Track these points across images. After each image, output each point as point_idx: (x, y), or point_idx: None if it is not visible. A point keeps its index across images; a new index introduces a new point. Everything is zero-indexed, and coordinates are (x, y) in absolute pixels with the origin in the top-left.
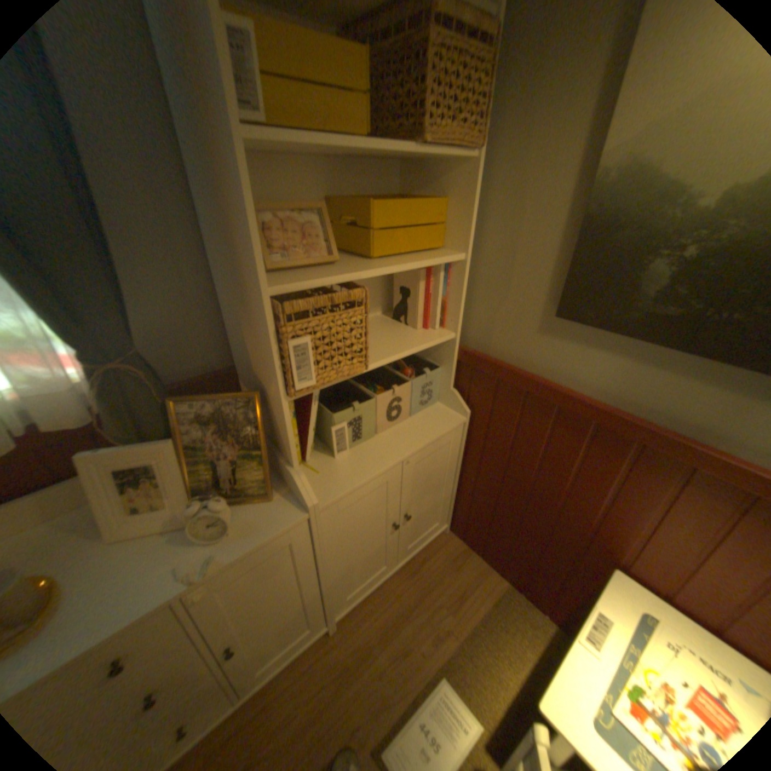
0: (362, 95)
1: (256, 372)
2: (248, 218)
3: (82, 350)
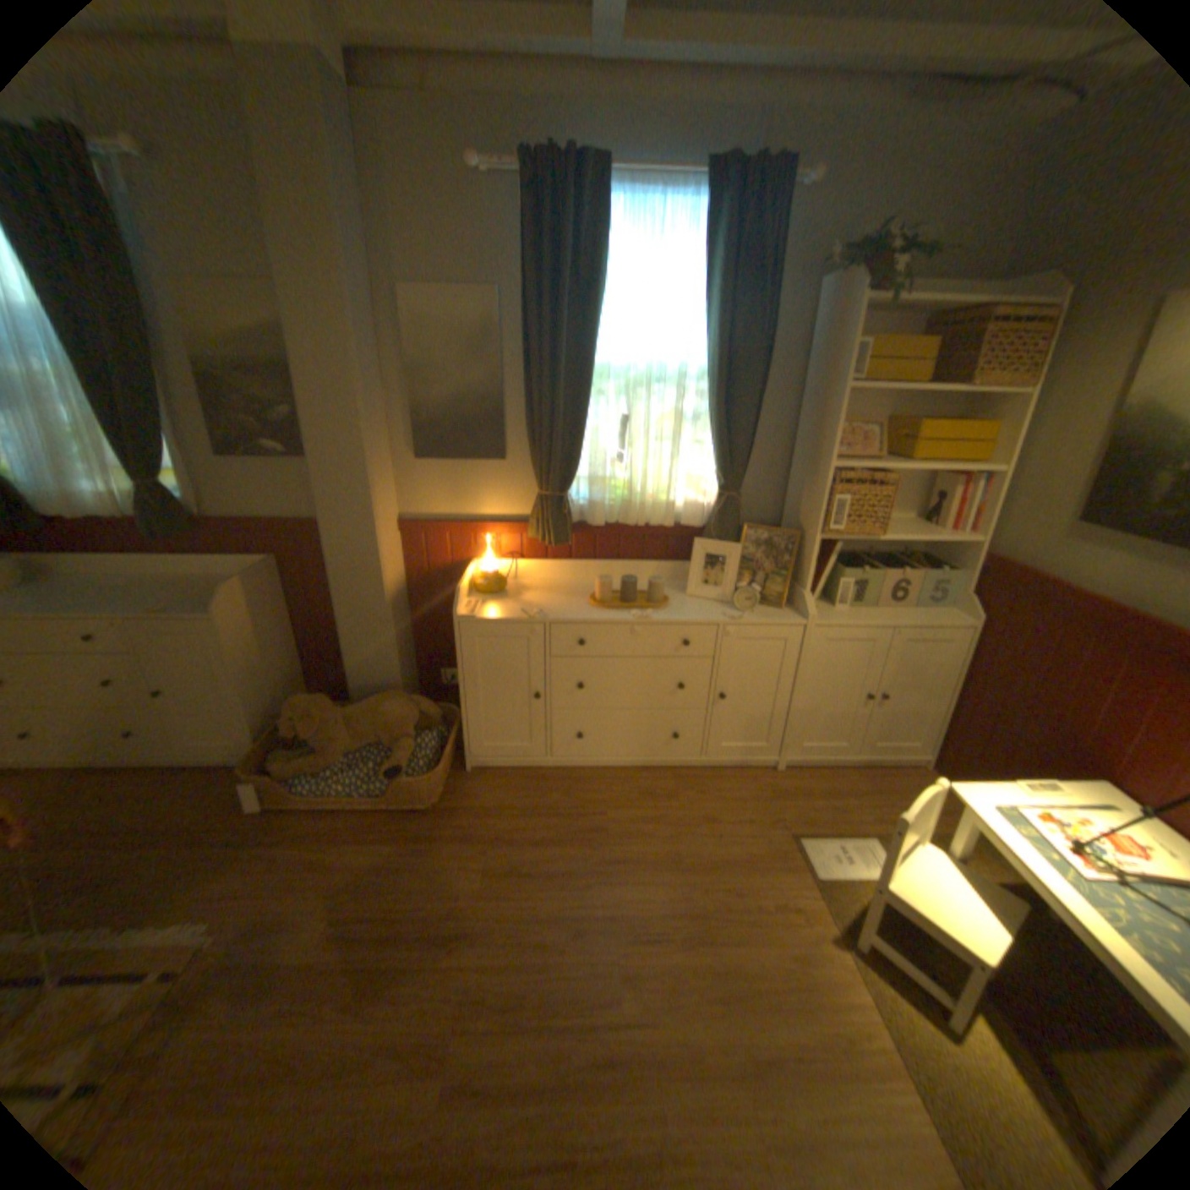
0: (935, 354)
1: (799, 523)
2: (836, 425)
3: (716, 486)
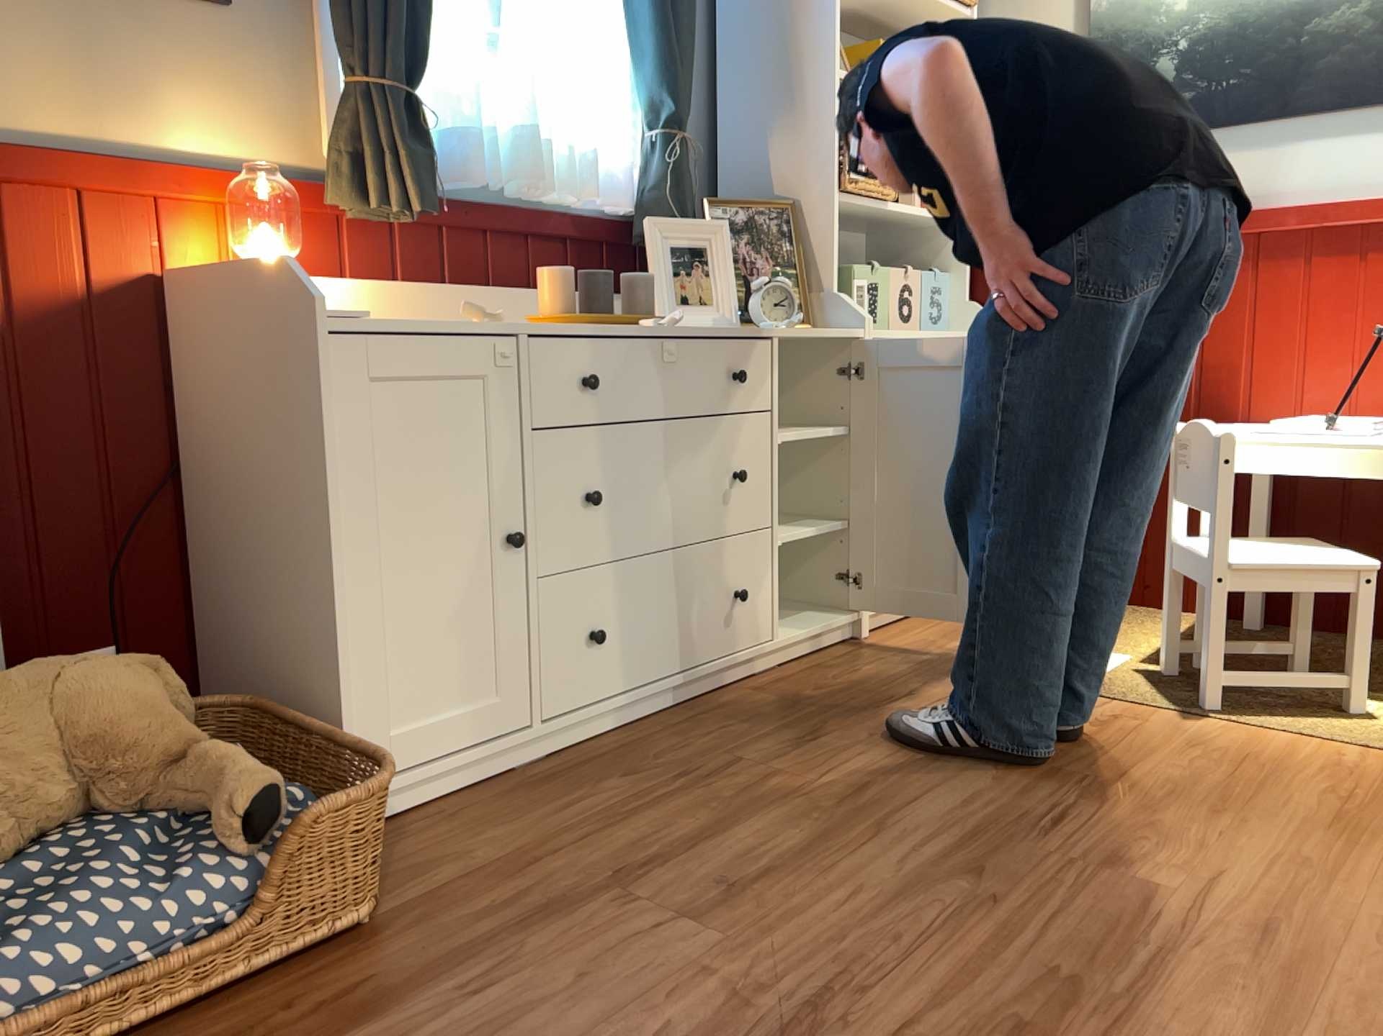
0: None
1: (777, 194)
2: (830, 7)
3: (649, 126)
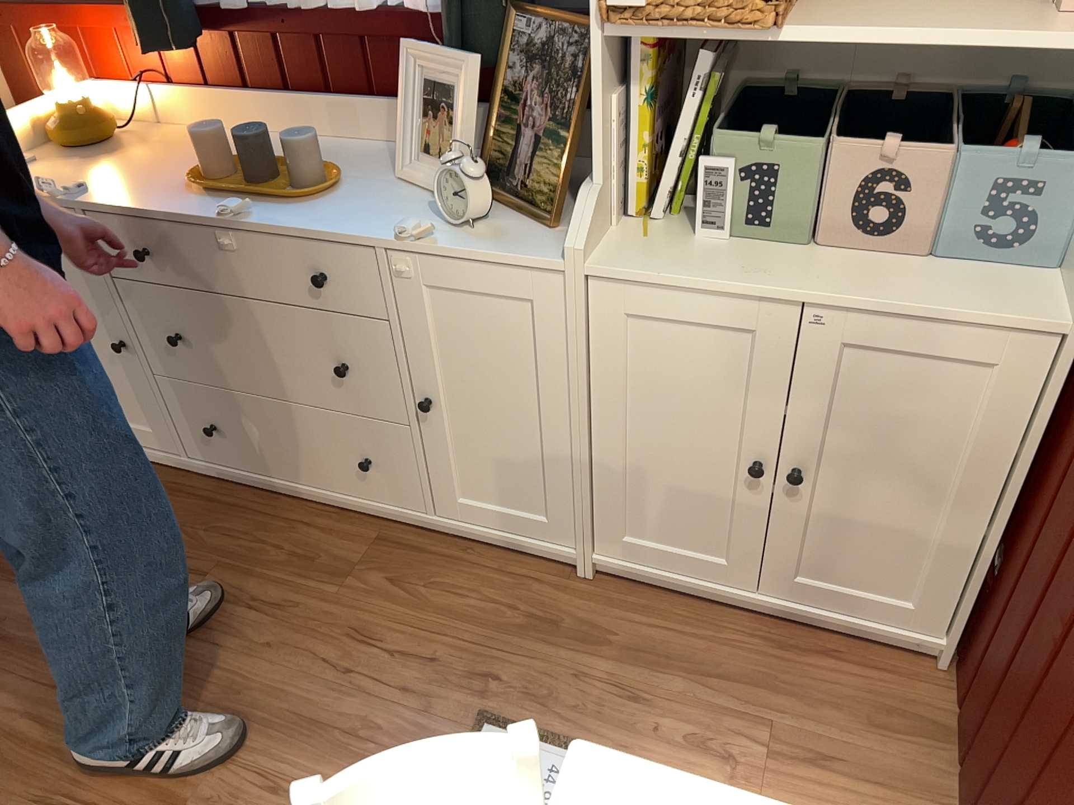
0: None
1: None
2: None
3: None
